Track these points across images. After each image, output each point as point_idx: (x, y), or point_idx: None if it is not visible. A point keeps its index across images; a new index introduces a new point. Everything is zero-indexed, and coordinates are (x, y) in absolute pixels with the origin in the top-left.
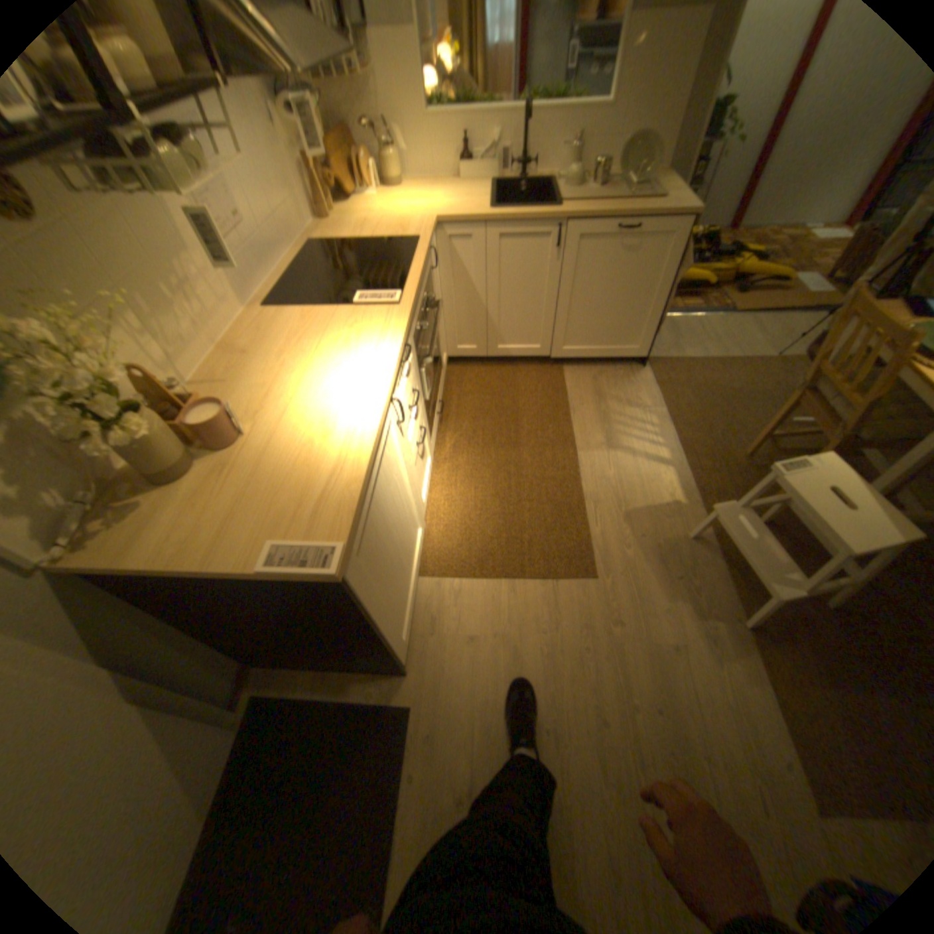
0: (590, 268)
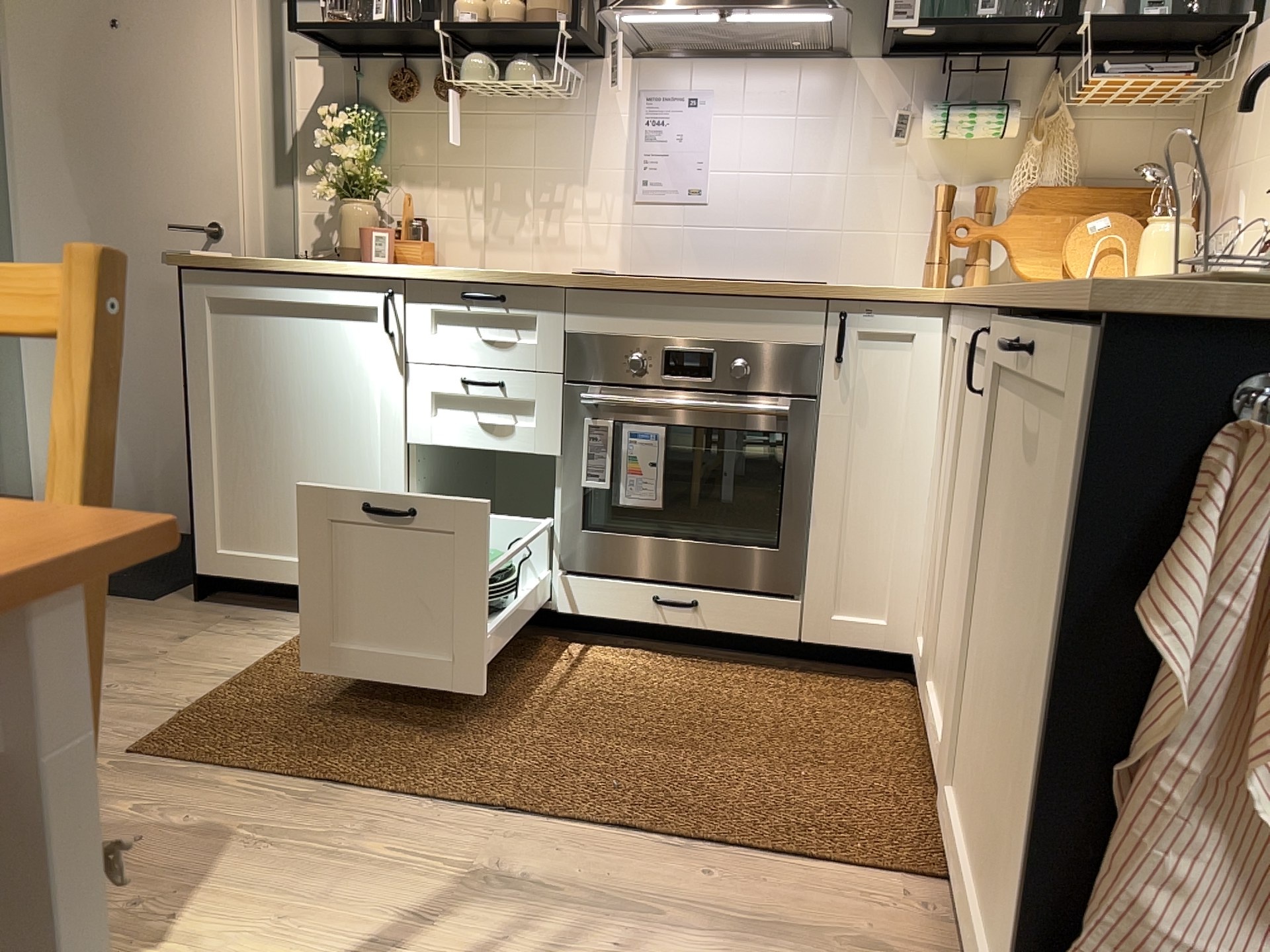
0: (997, 503)
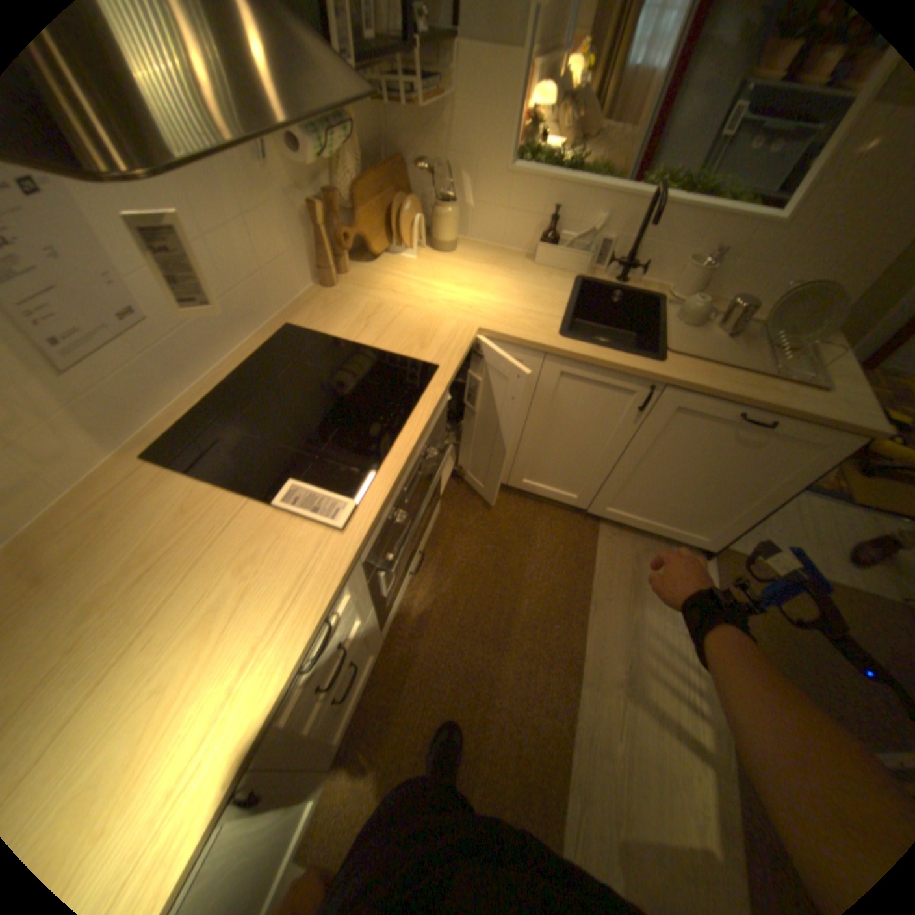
0: (677, 445)
